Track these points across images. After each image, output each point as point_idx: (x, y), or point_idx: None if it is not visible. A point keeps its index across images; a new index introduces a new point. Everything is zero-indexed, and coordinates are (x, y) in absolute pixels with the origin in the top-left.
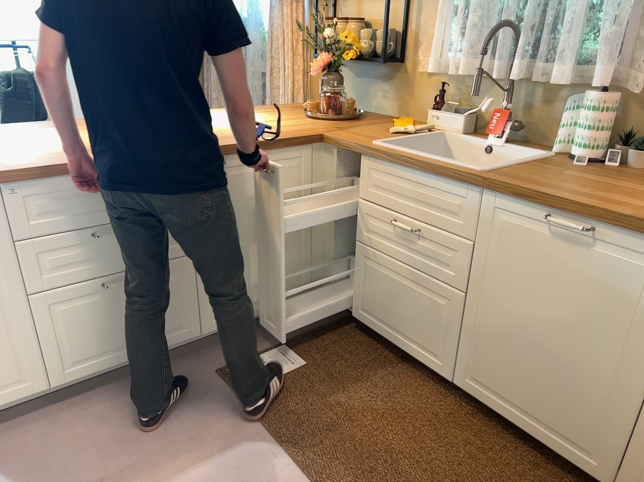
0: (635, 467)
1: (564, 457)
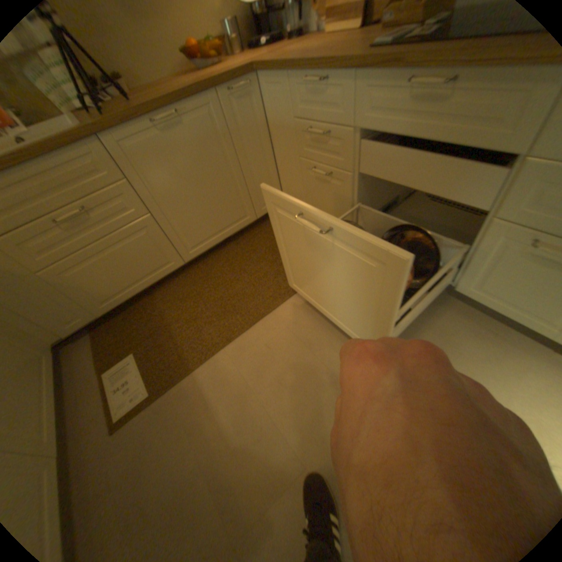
0: (256, 201)
1: (240, 228)
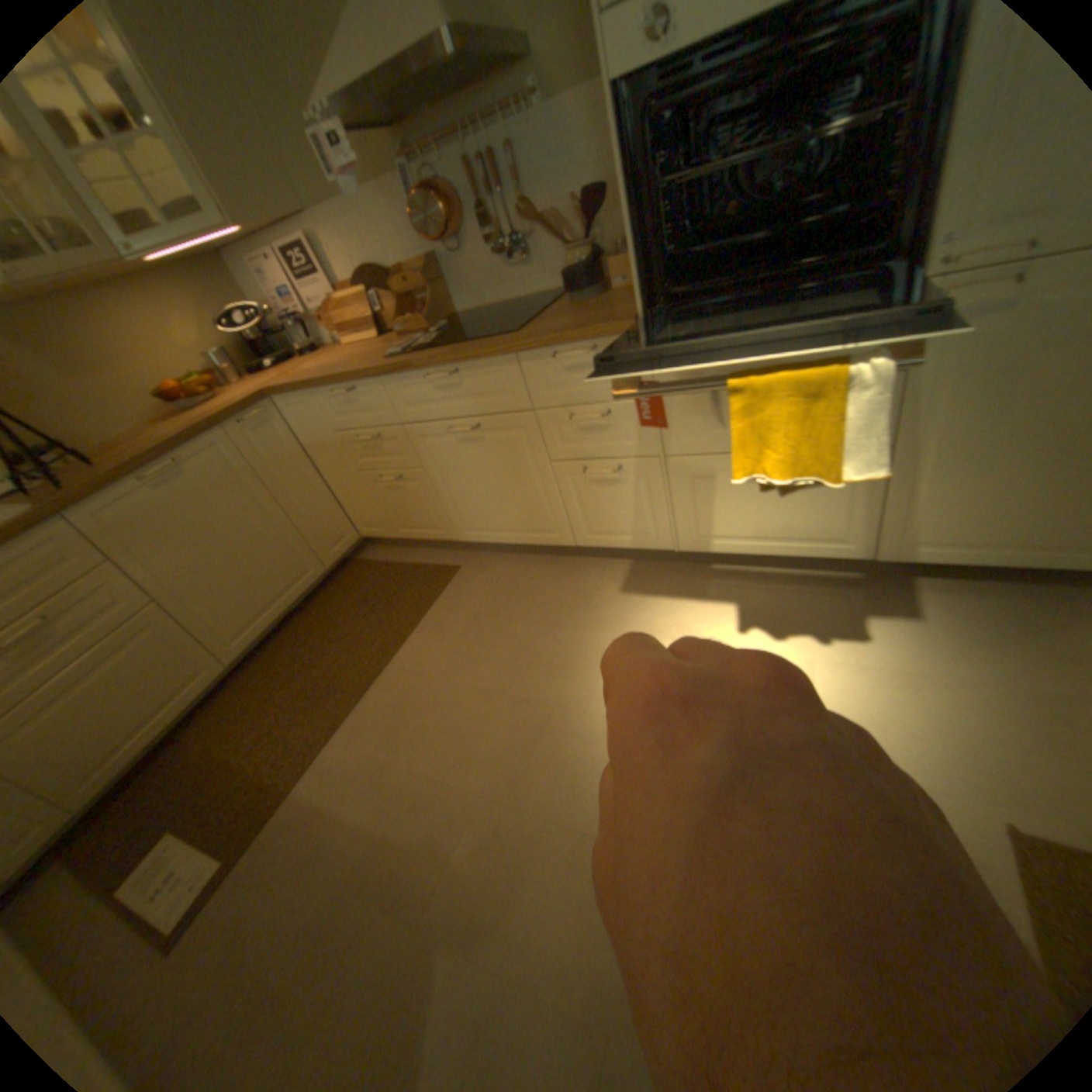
0: (319, 545)
1: (306, 590)
